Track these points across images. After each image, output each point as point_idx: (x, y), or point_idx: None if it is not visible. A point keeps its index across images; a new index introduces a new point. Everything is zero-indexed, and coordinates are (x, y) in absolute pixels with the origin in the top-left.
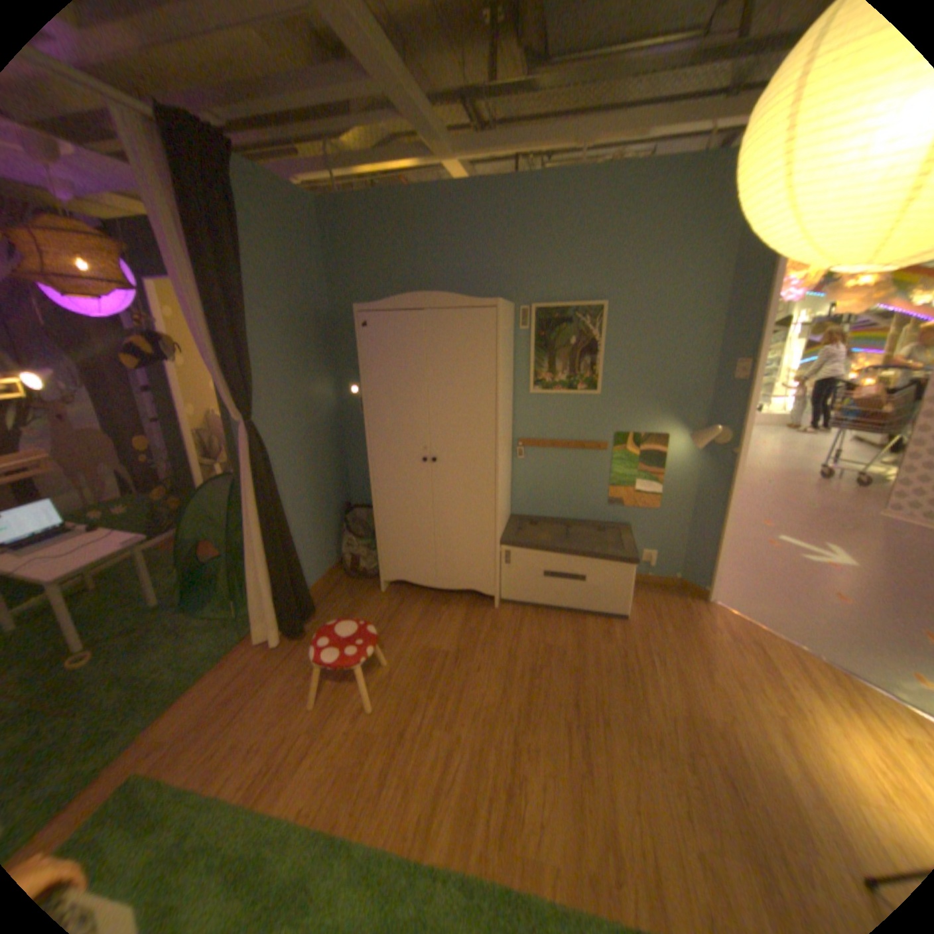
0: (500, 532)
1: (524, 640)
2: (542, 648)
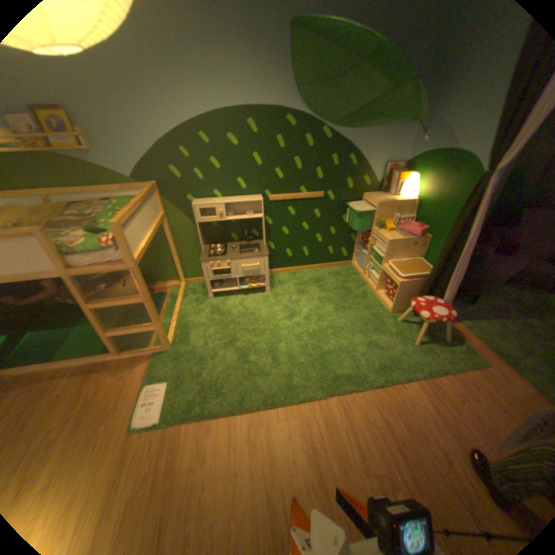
0: None
1: None
2: None
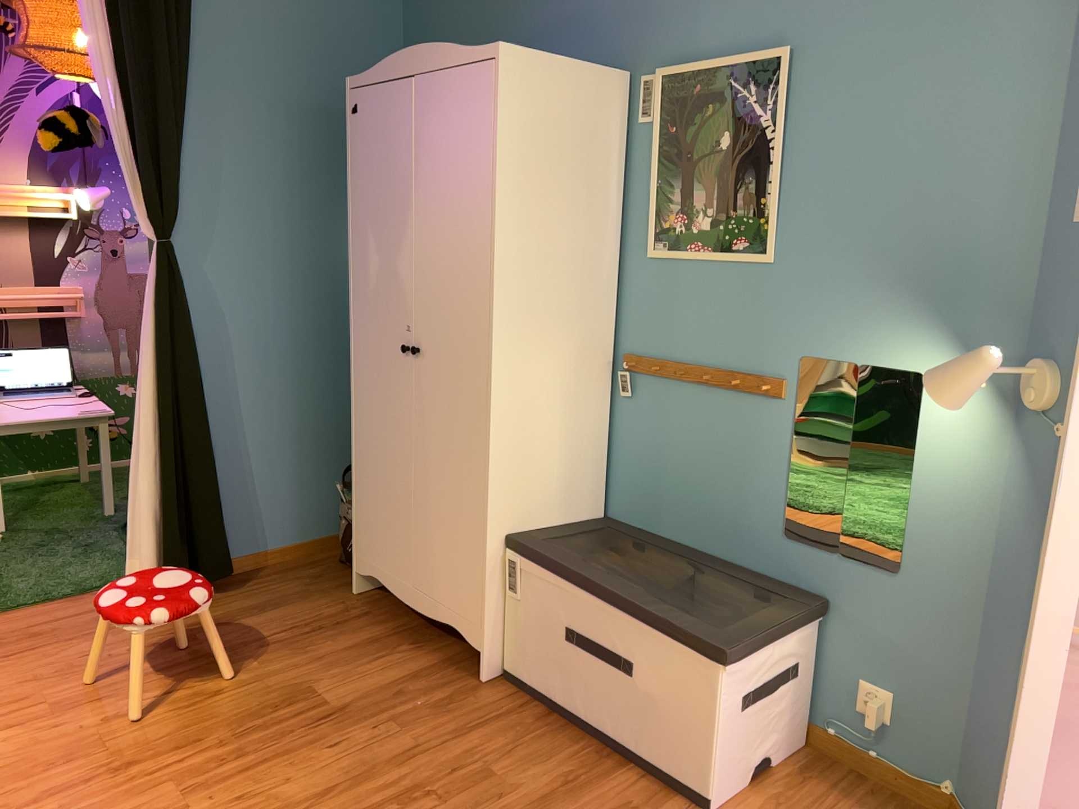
0: (503, 519)
1: (460, 745)
2: (472, 771)
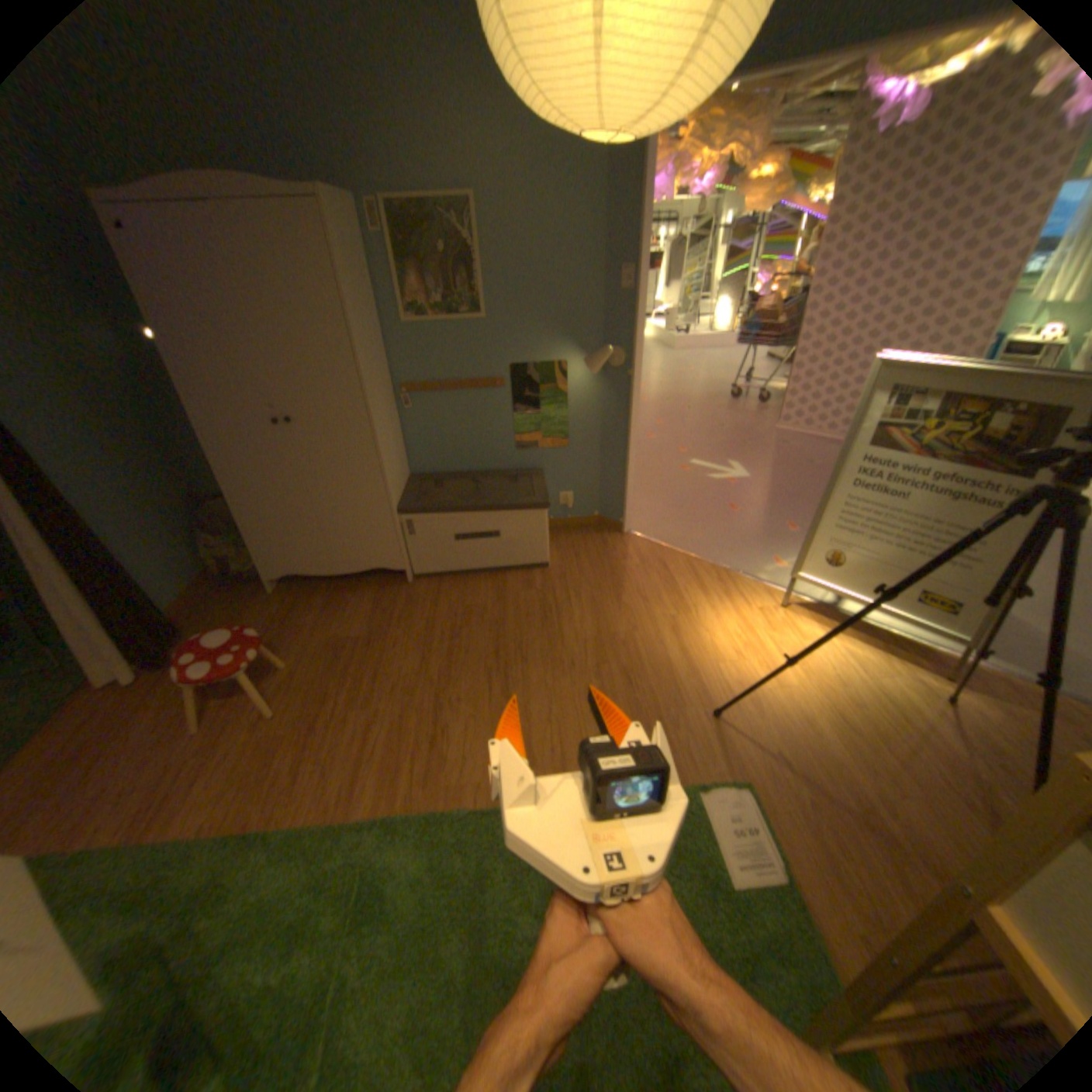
0: (395, 498)
1: (442, 607)
2: (461, 610)
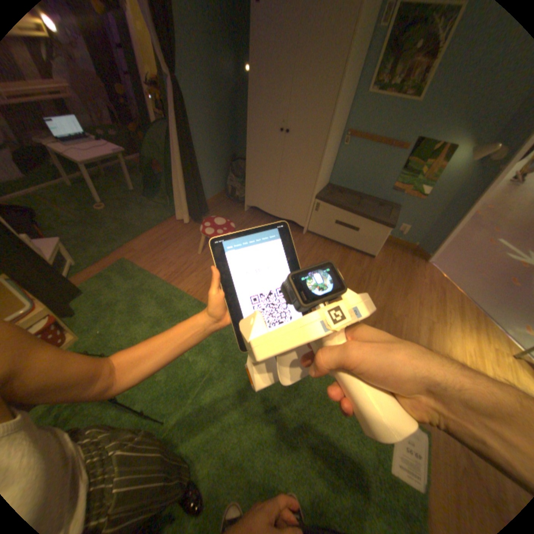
0: (316, 190)
1: (312, 253)
2: (320, 259)
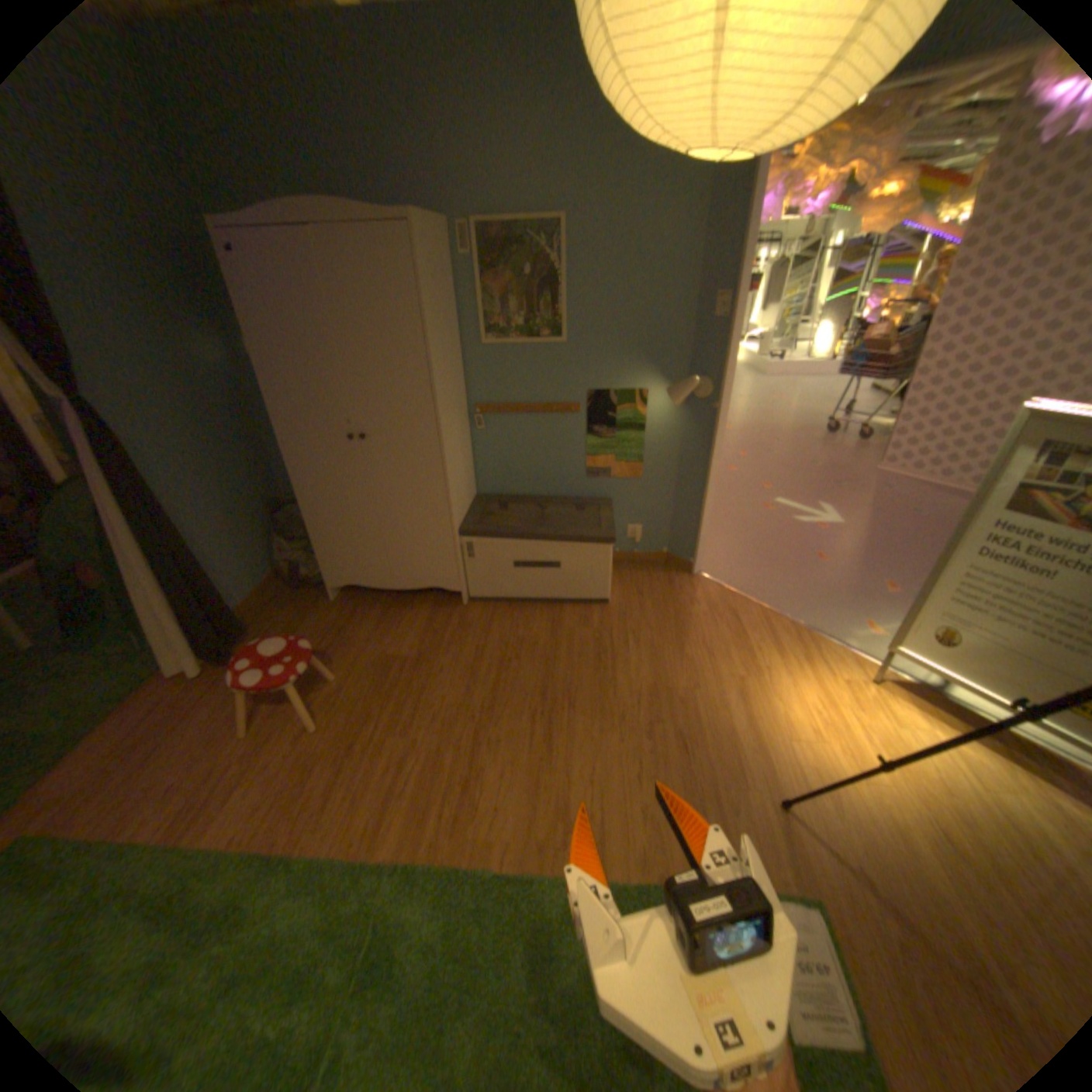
0: (458, 520)
1: (493, 635)
2: (512, 641)
